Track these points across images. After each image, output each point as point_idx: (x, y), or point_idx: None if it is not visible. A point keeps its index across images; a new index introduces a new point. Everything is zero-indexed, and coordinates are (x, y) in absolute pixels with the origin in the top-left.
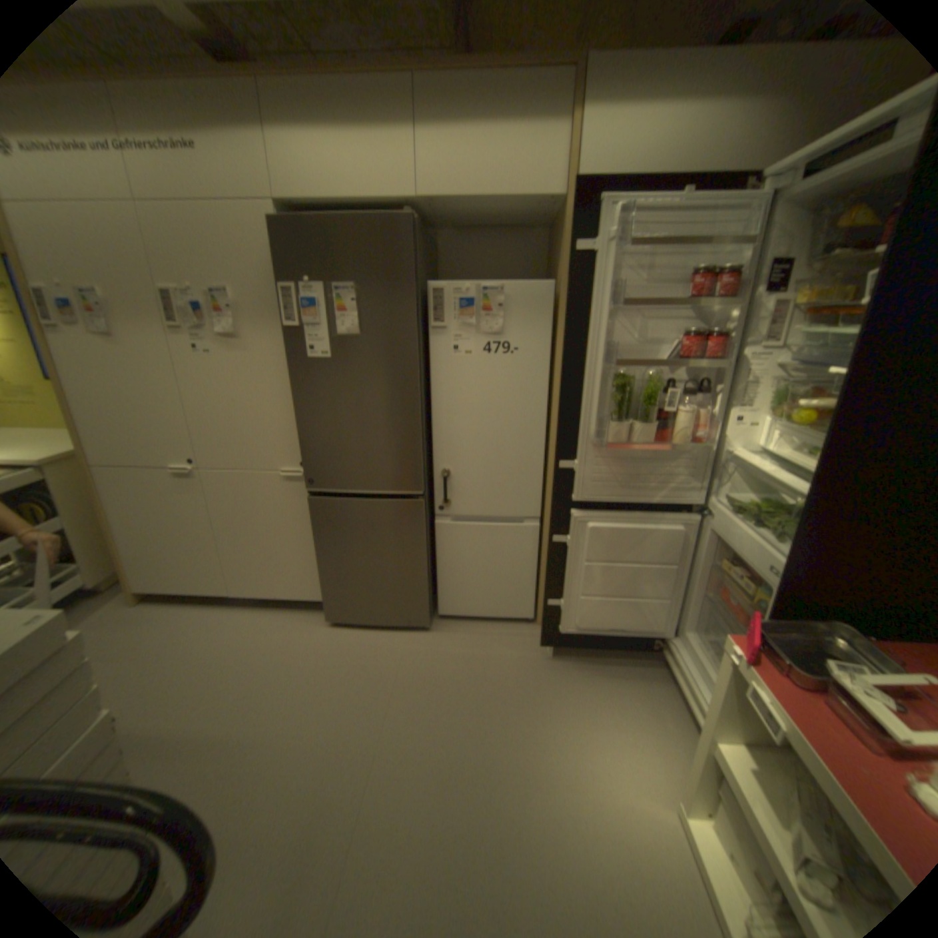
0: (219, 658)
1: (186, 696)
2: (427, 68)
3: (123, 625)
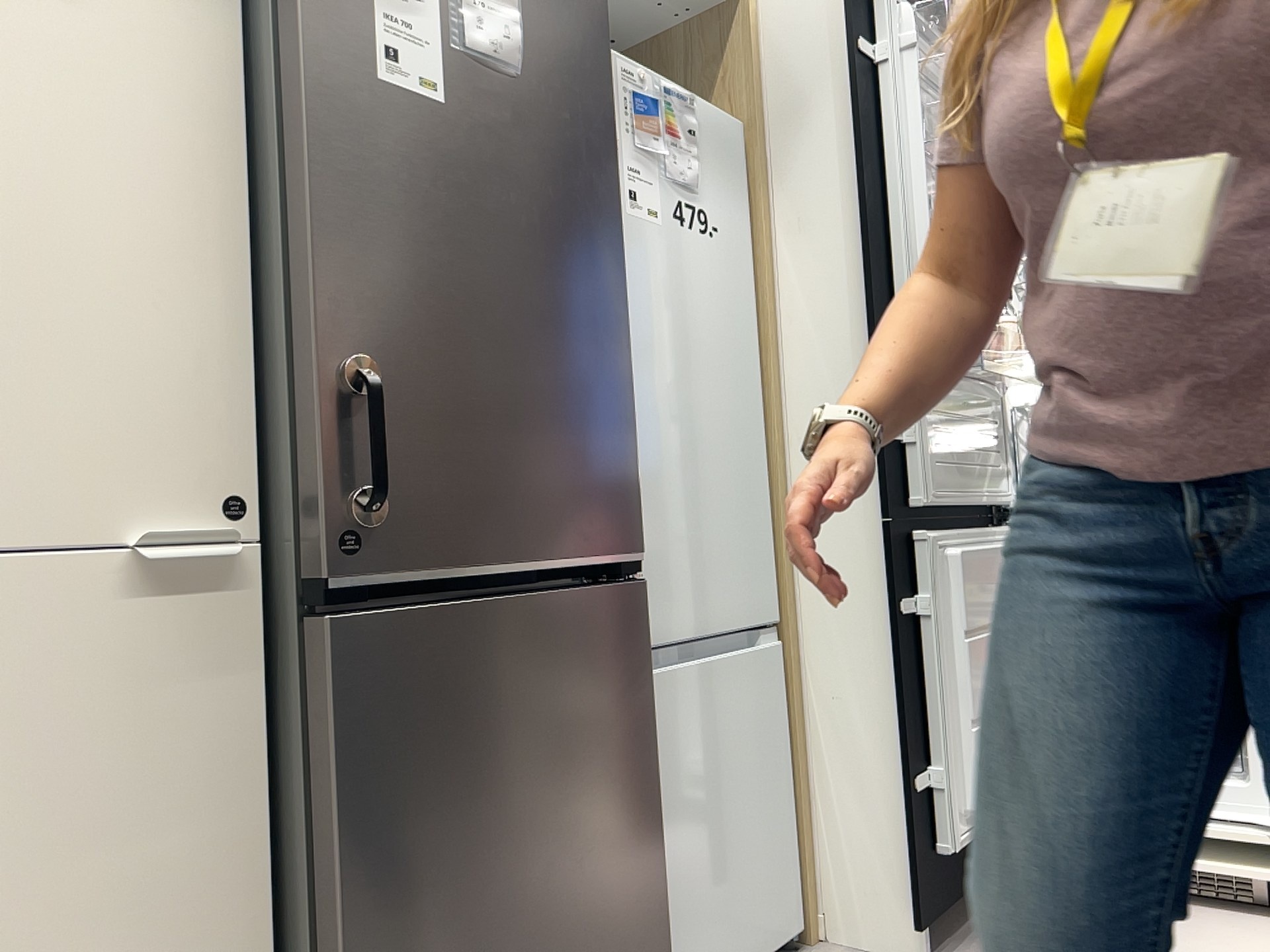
0: None
1: None
2: None
3: None
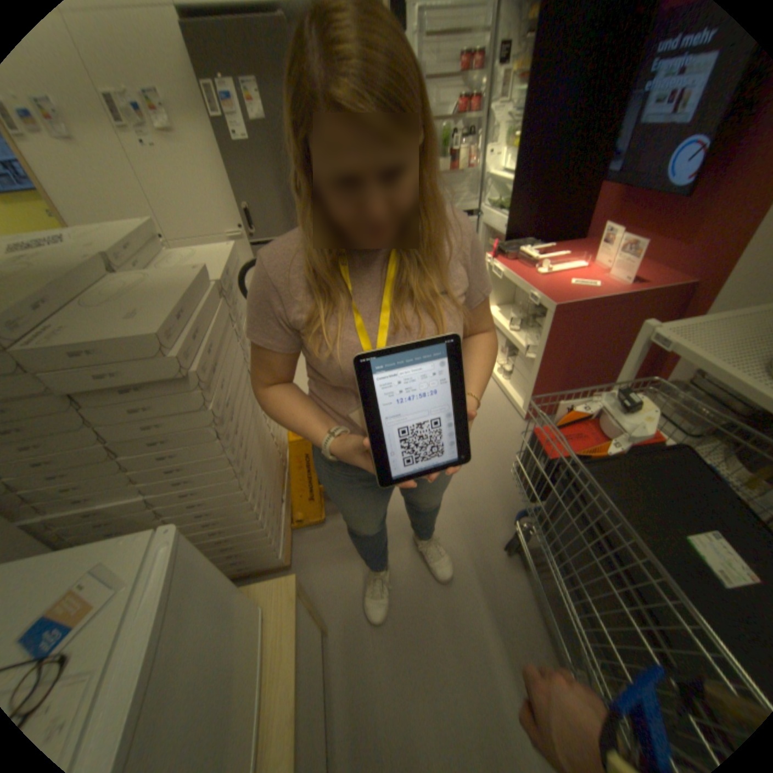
0: None
1: None
2: None
3: None
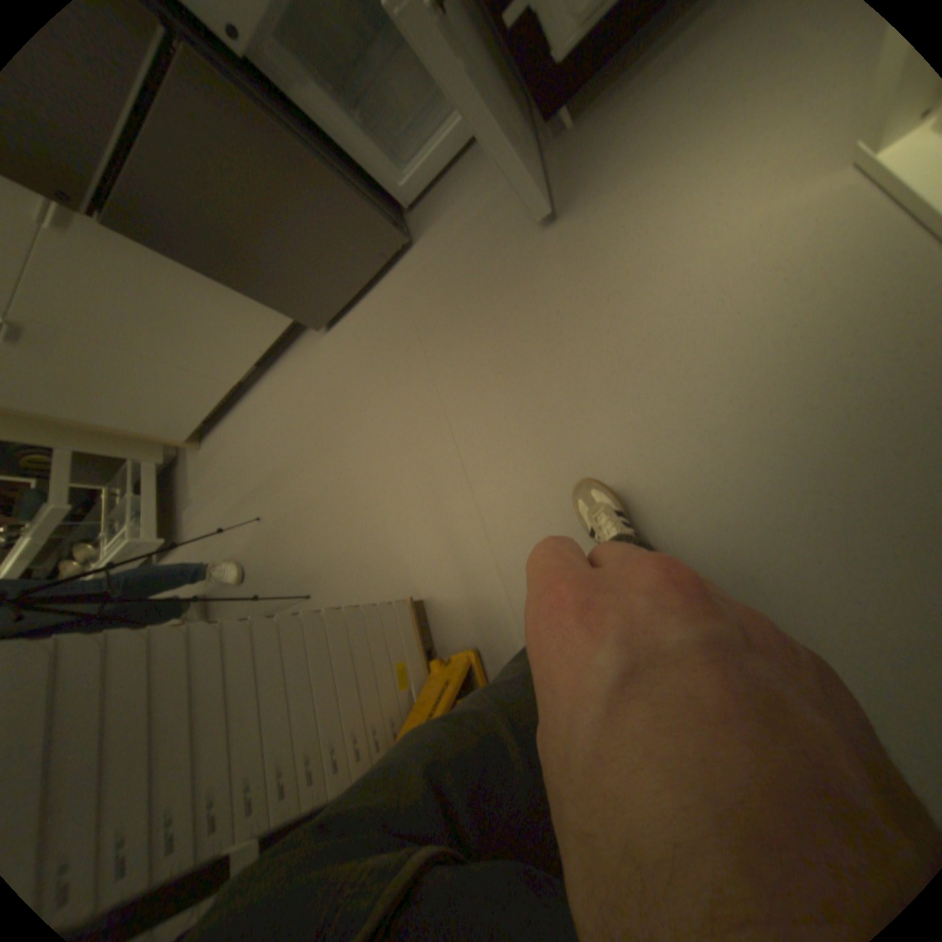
0: (279, 431)
1: (284, 472)
2: None
3: (210, 464)
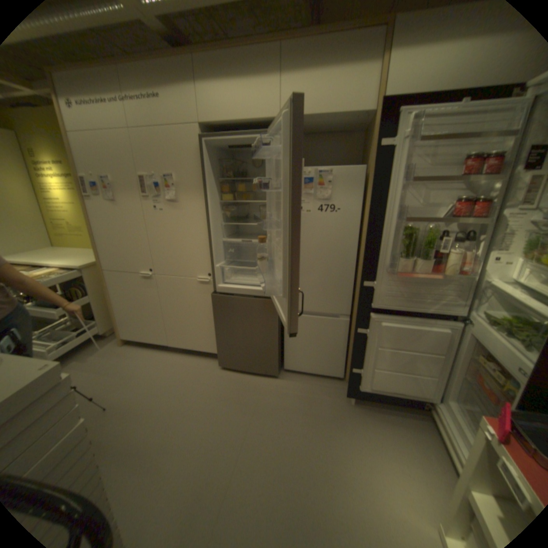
0: (160, 381)
1: (141, 401)
2: (289, 37)
3: (115, 356)
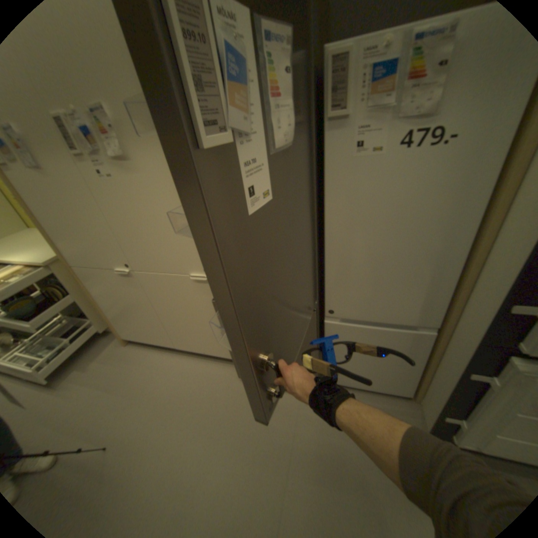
0: (168, 401)
1: (146, 435)
2: None
3: (117, 362)
